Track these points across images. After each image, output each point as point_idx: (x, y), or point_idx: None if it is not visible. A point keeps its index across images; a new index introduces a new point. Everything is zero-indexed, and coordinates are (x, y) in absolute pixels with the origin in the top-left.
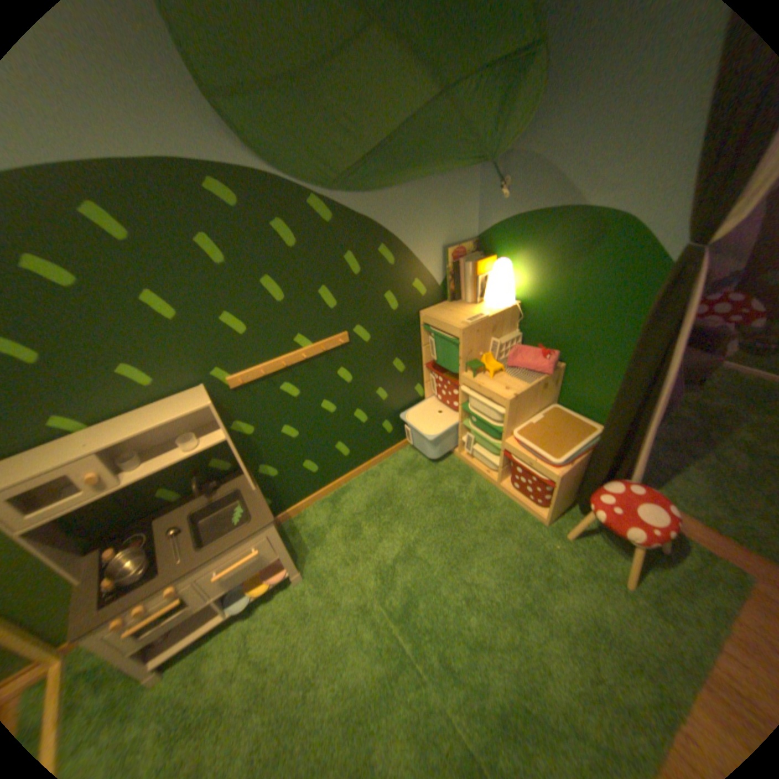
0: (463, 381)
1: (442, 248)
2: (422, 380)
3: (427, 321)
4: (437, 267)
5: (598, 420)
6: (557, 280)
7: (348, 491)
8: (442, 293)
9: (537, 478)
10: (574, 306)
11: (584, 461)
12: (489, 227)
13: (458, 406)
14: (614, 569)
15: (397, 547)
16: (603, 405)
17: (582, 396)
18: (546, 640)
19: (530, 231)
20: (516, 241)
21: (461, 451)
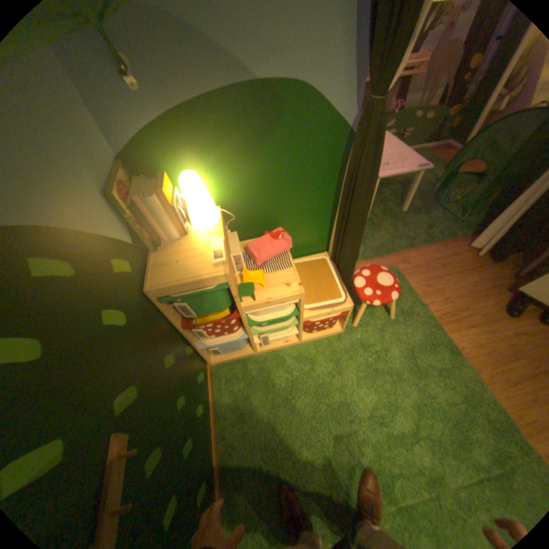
0: (245, 309)
1: (101, 193)
2: (185, 340)
3: (164, 292)
4: (116, 222)
5: (314, 251)
6: (249, 168)
7: (233, 498)
8: (139, 247)
9: (335, 317)
10: (273, 184)
11: (339, 282)
12: (129, 136)
13: (239, 327)
14: (384, 317)
15: (320, 465)
16: (315, 241)
17: (299, 244)
18: (414, 385)
19: (196, 126)
20: (182, 143)
21: (254, 349)
